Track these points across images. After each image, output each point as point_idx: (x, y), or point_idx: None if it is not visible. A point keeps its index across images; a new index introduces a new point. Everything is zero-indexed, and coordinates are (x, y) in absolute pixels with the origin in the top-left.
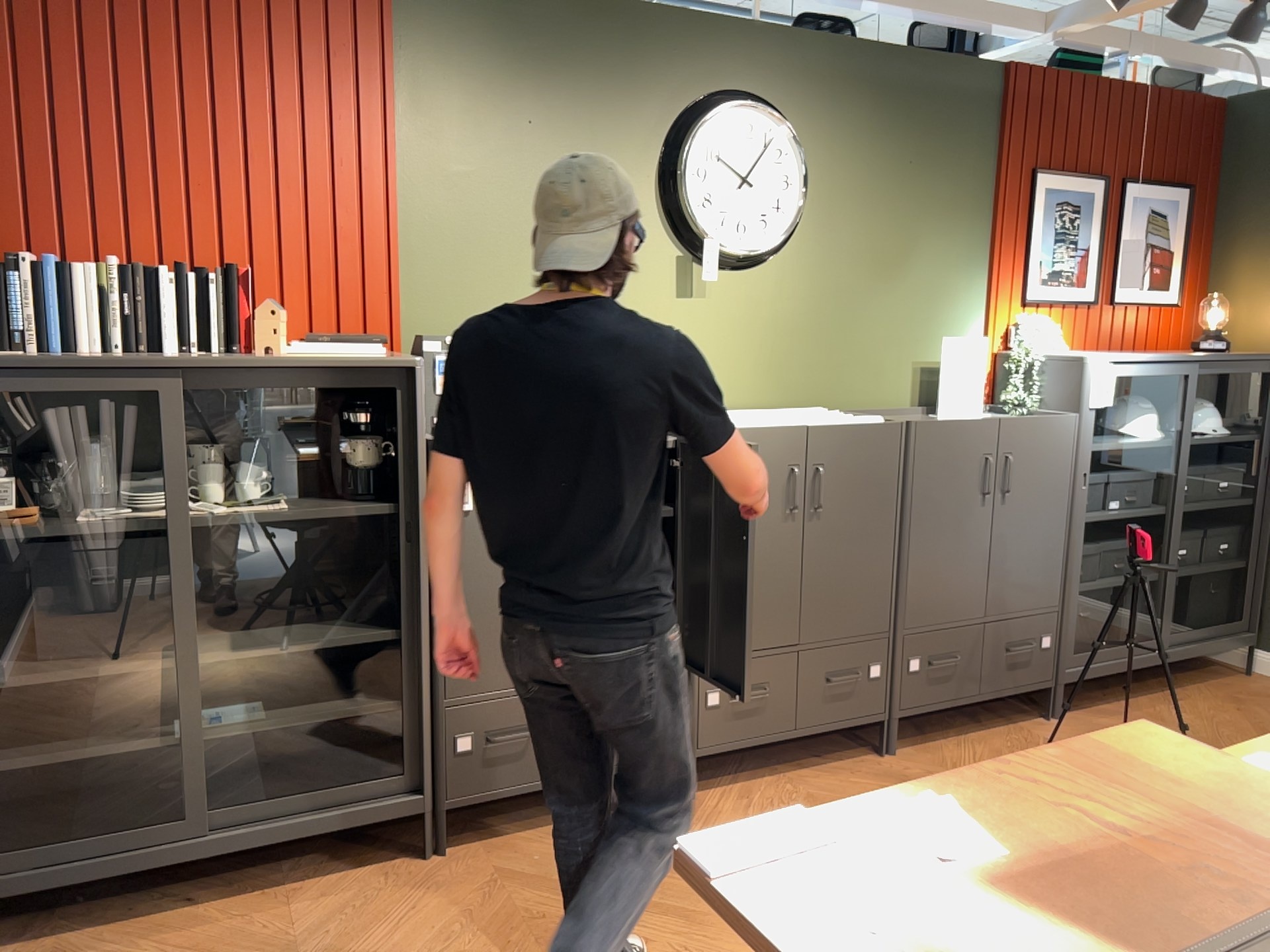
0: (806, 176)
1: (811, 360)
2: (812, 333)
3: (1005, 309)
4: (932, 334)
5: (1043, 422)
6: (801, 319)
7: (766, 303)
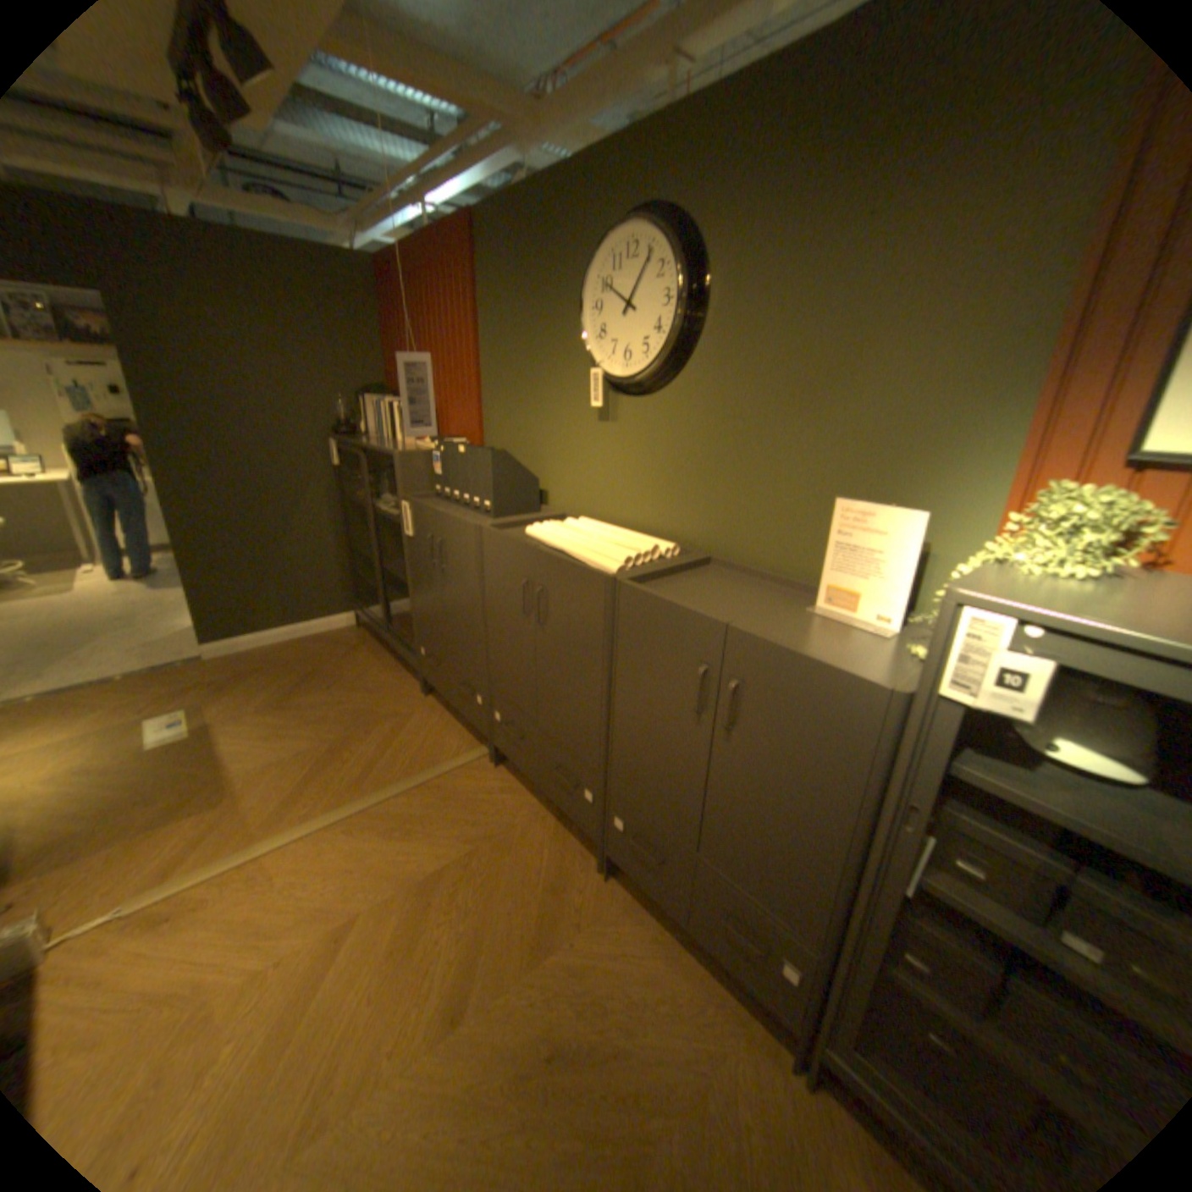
0: (693, 281)
1: (703, 496)
2: (706, 466)
3: (1064, 468)
4: (880, 491)
5: (807, 664)
6: (695, 449)
7: (663, 431)
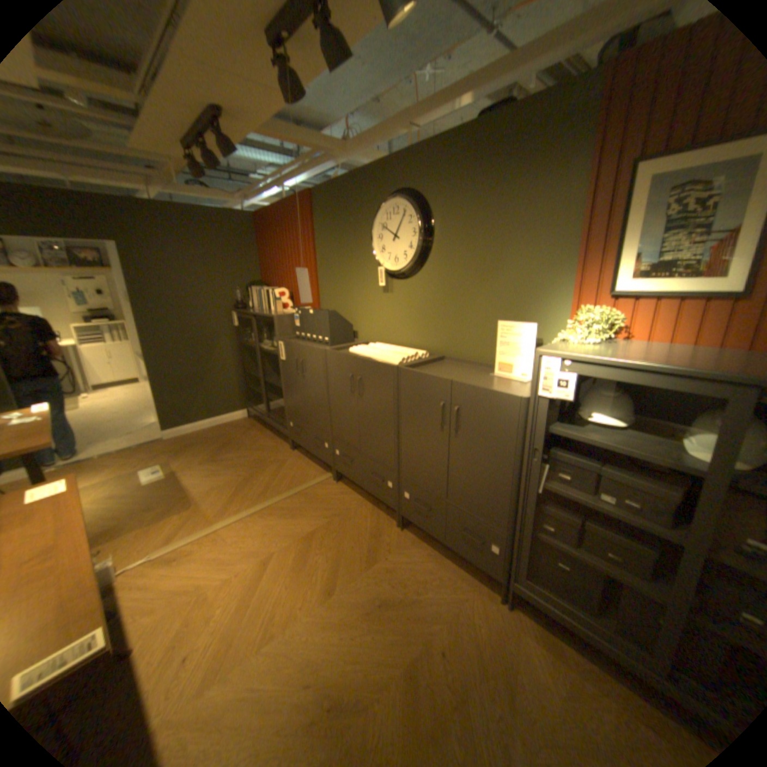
0: (425, 225)
1: (438, 326)
2: (438, 312)
3: (589, 301)
4: (518, 317)
5: (486, 392)
6: (433, 304)
7: (416, 296)
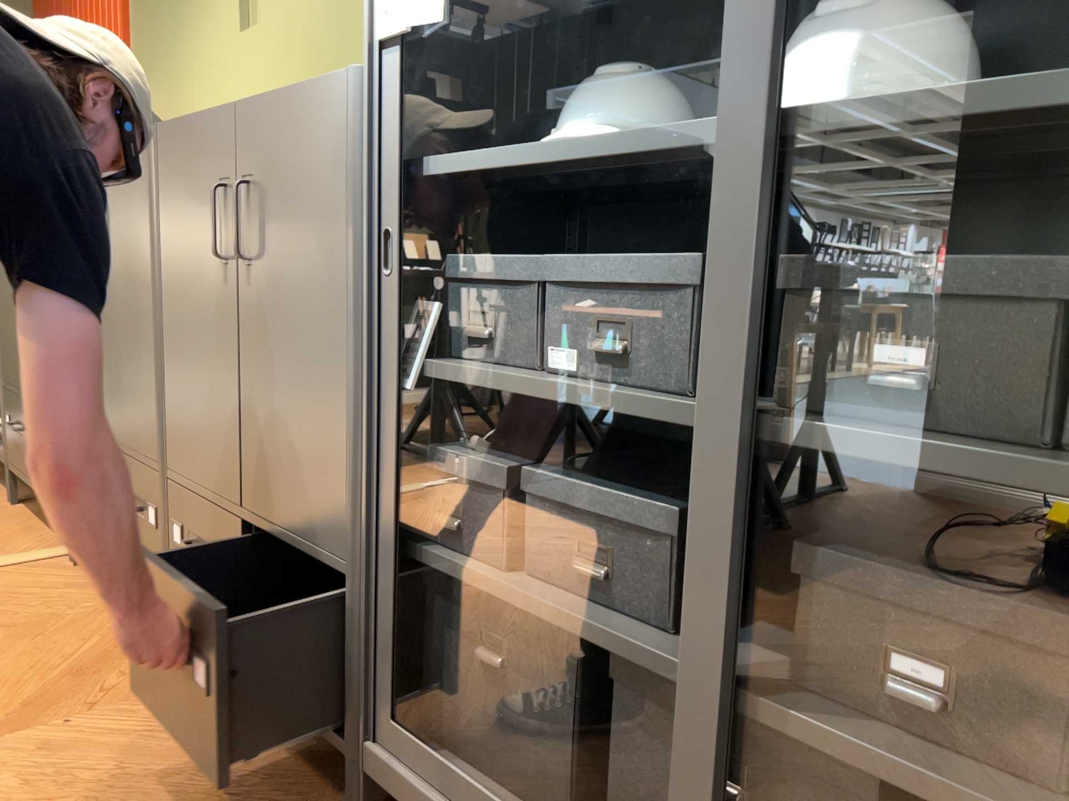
0: None
1: None
2: (338, 41)
3: None
4: None
5: (292, 96)
6: (328, 24)
7: (298, 16)
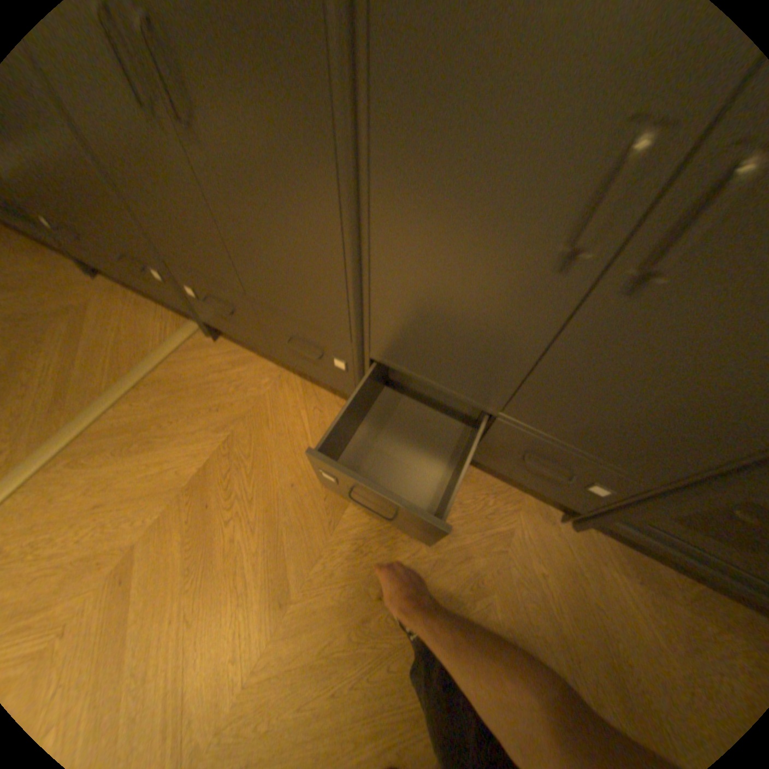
0: None
1: None
2: None
3: None
4: None
5: None
6: None
7: None
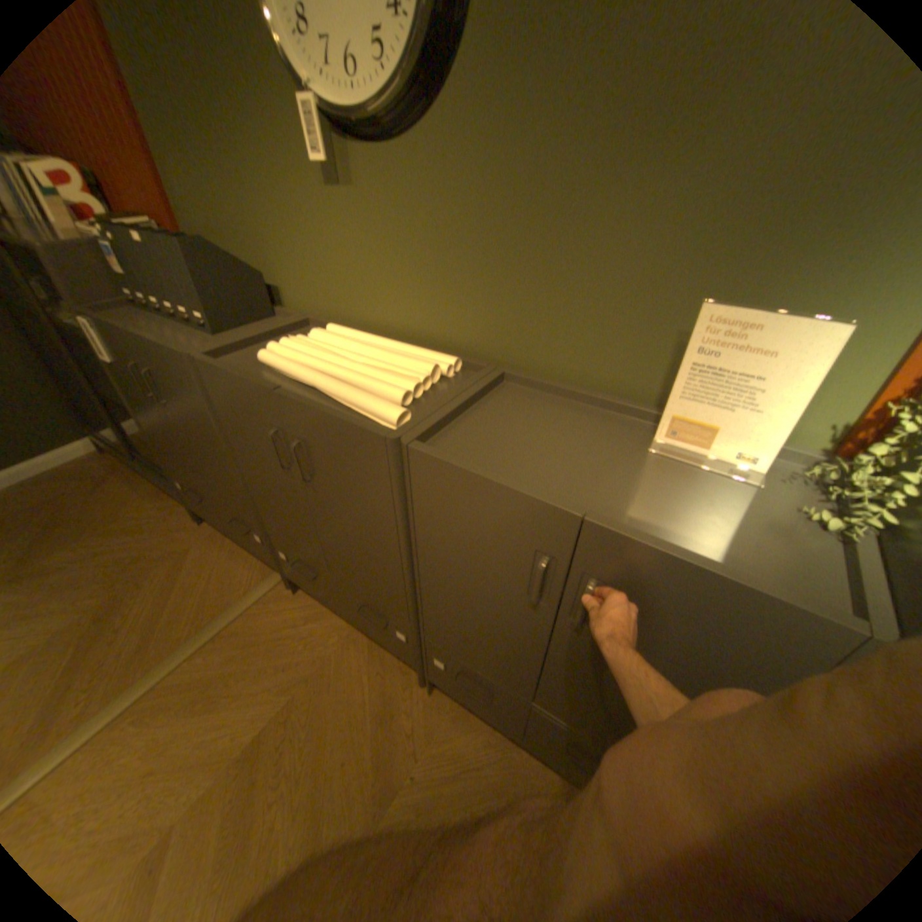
0: None
1: (488, 290)
2: (490, 248)
3: None
4: (750, 279)
5: (723, 584)
6: (473, 223)
7: (422, 196)
